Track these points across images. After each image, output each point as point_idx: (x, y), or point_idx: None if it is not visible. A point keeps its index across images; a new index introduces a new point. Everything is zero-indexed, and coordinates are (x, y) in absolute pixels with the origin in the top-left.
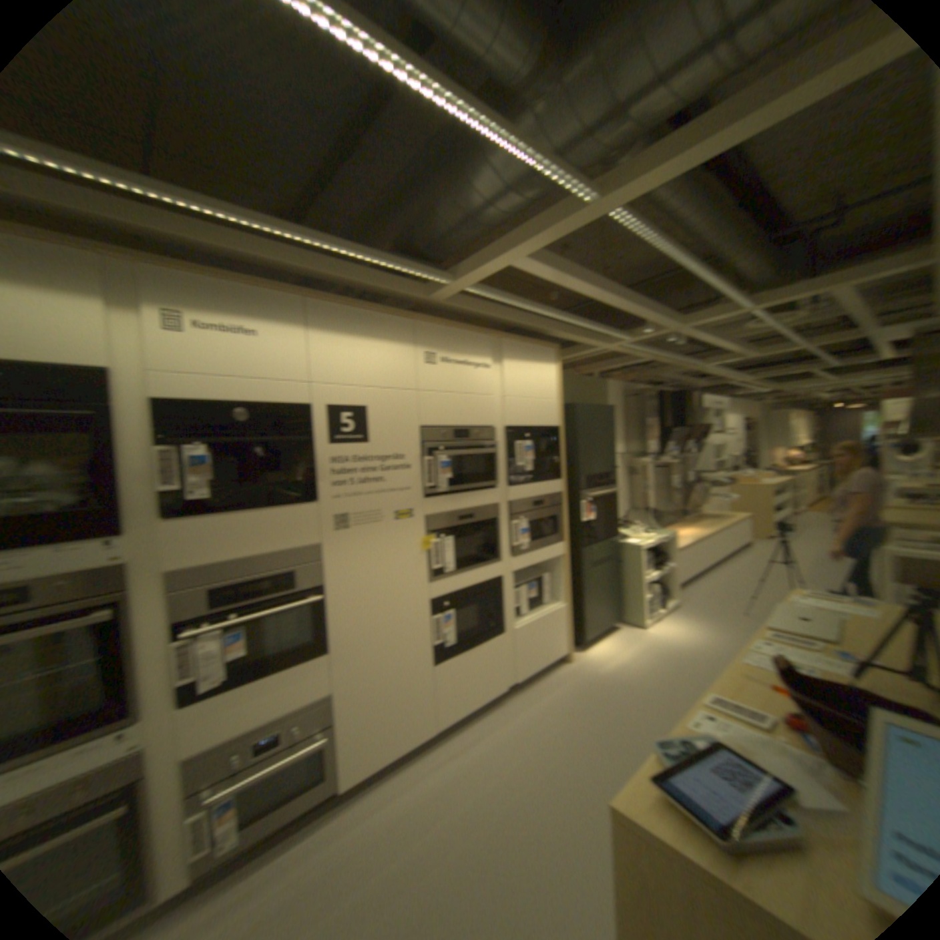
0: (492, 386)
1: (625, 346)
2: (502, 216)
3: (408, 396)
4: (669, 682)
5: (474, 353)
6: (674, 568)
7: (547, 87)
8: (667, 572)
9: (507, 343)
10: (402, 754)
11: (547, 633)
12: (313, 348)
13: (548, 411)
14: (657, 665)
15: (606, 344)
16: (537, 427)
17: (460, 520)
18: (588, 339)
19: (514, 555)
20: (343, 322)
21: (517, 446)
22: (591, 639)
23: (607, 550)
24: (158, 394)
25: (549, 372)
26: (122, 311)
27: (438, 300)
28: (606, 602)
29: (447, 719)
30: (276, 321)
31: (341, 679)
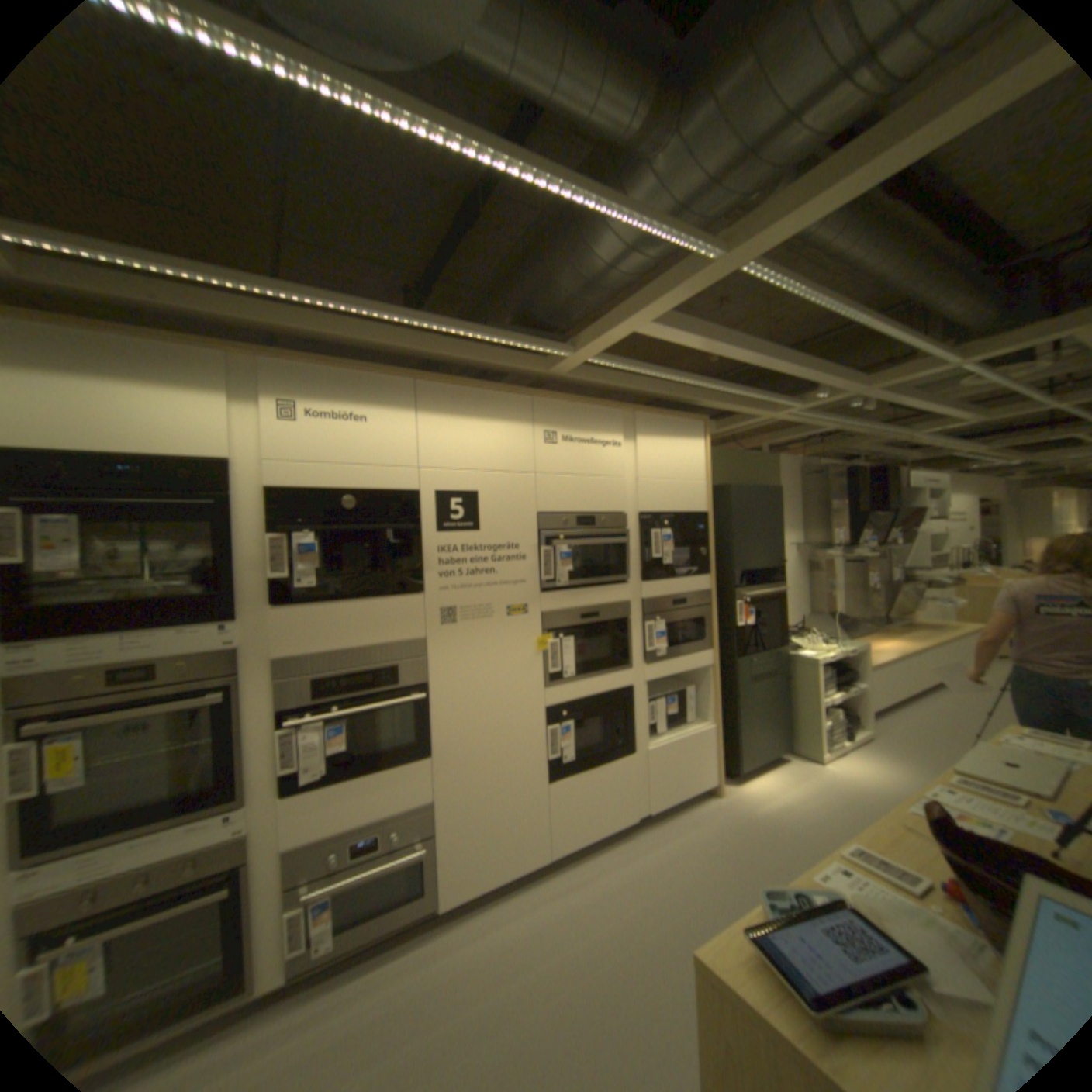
0: (621, 467)
1: (794, 414)
2: (624, 279)
3: (522, 480)
4: (846, 833)
5: (599, 430)
6: (863, 690)
7: (661, 139)
8: (854, 694)
9: (640, 418)
10: (507, 880)
11: (687, 758)
12: (420, 432)
13: (692, 494)
14: (832, 811)
15: (768, 413)
16: (676, 513)
17: (580, 619)
18: (745, 407)
19: (646, 662)
20: (452, 402)
21: (651, 535)
22: (746, 771)
23: (769, 662)
24: (268, 483)
25: (693, 448)
26: (238, 404)
27: (557, 373)
28: (767, 726)
29: (561, 846)
30: (382, 405)
31: (441, 787)
